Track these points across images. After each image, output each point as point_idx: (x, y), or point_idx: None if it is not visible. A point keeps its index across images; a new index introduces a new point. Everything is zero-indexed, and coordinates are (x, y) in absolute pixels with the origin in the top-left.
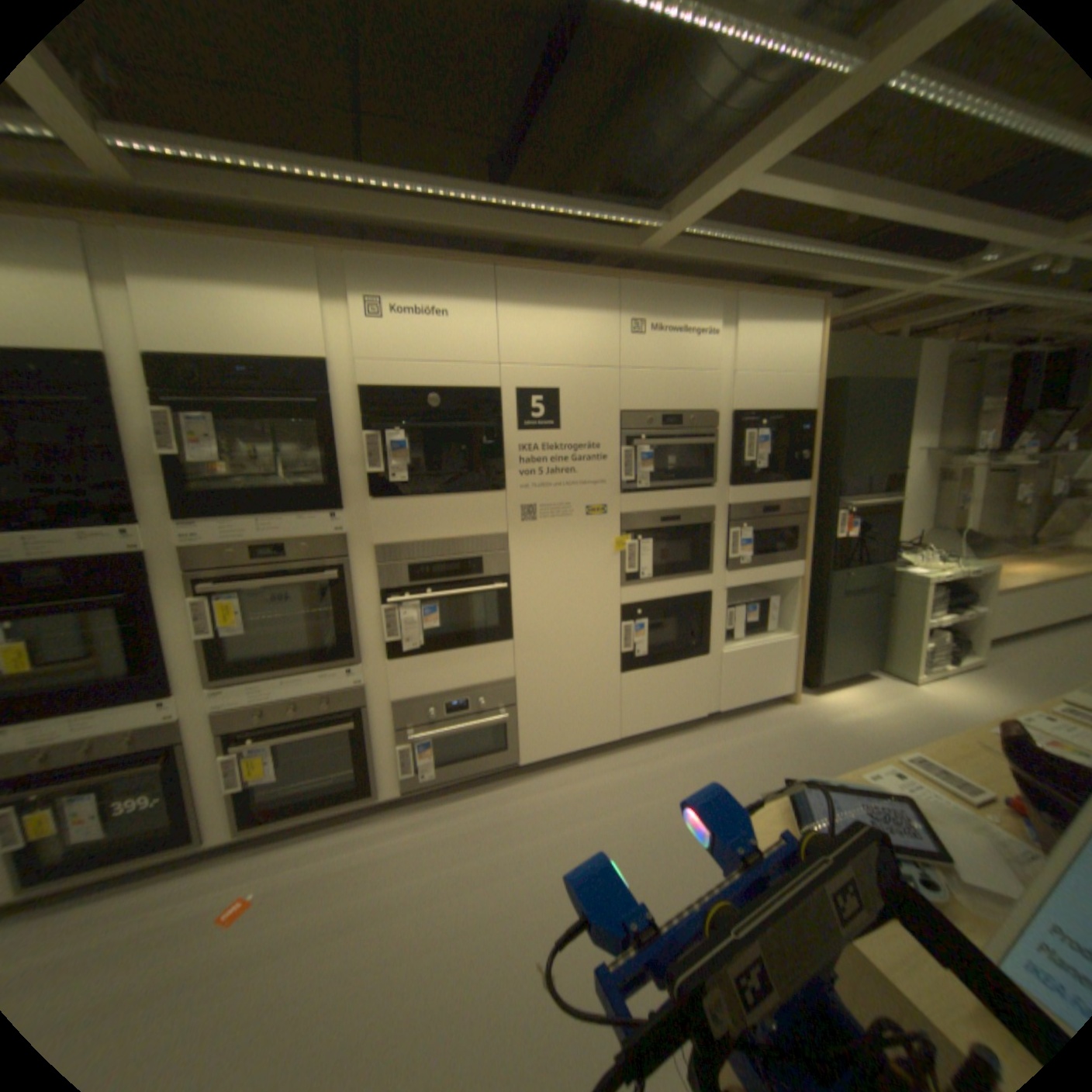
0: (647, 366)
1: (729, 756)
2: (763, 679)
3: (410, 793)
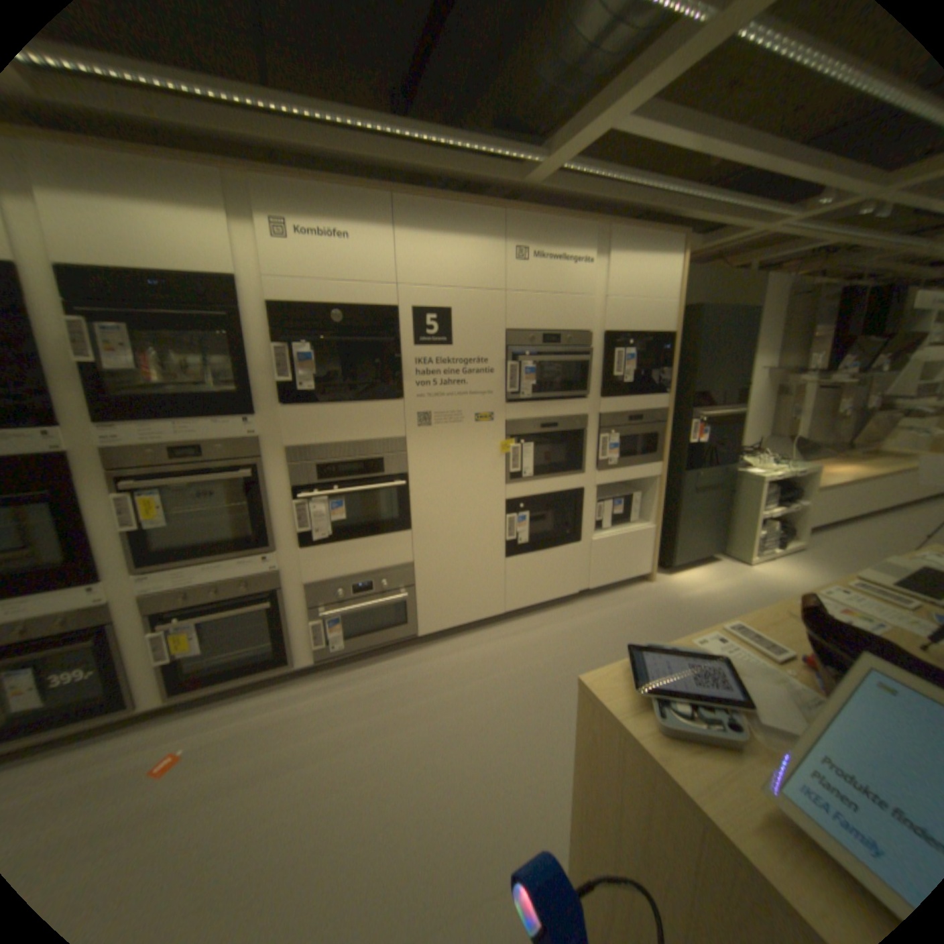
0: (530, 289)
1: (595, 625)
2: (625, 561)
3: (322, 661)
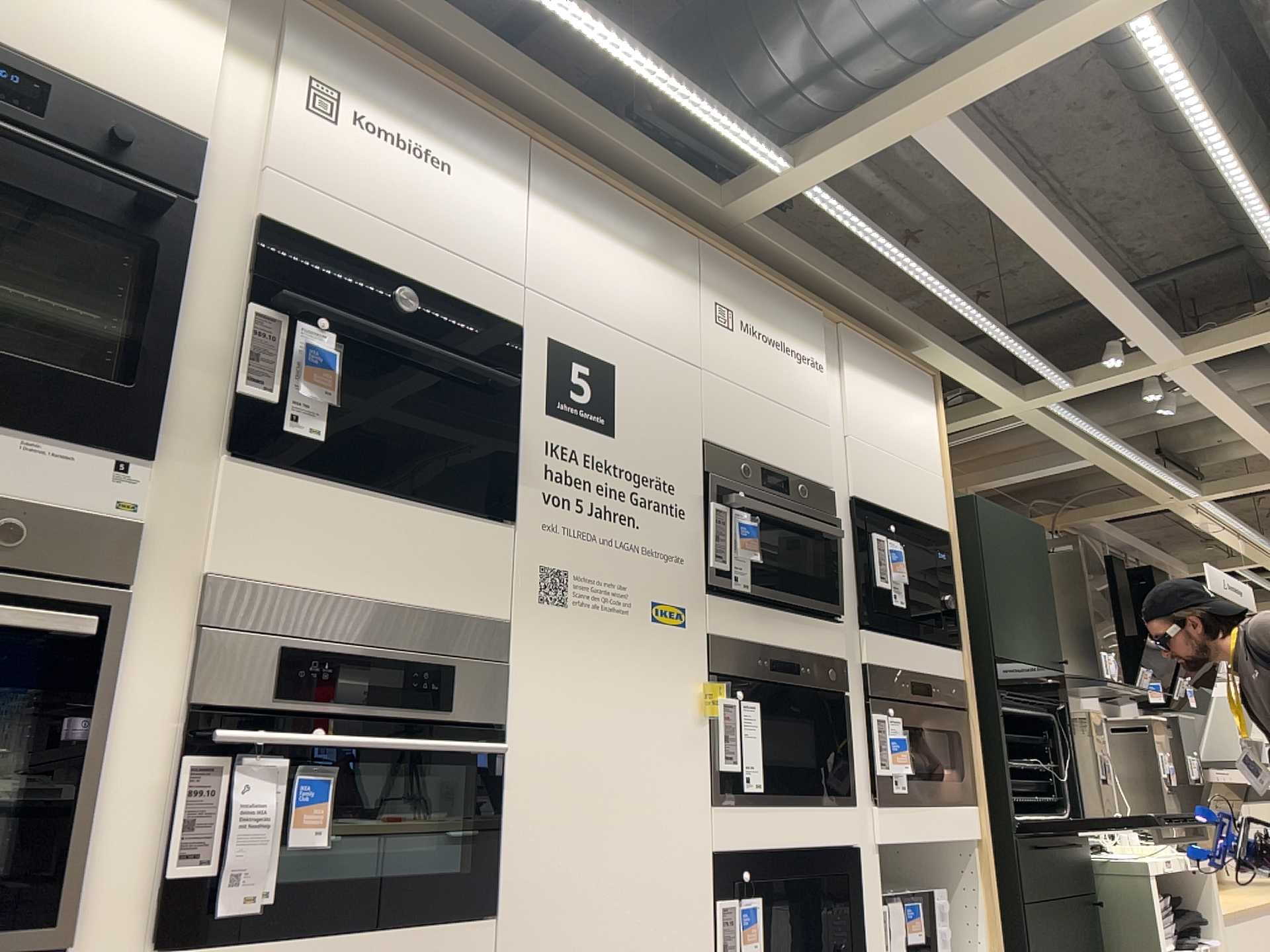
0: (732, 382)
1: None
2: None
3: None
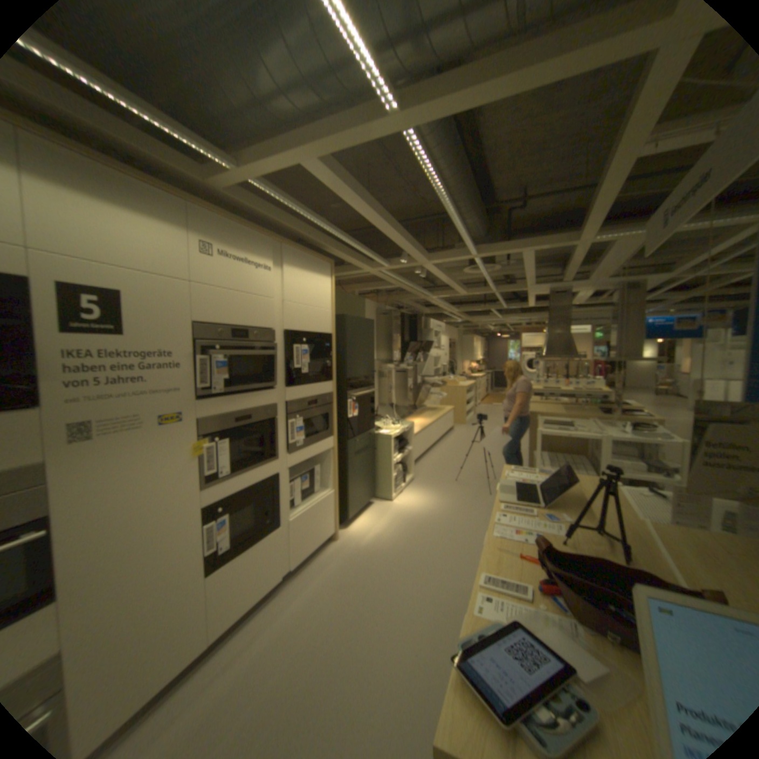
0: (215, 284)
1: (304, 608)
2: (315, 530)
3: None
